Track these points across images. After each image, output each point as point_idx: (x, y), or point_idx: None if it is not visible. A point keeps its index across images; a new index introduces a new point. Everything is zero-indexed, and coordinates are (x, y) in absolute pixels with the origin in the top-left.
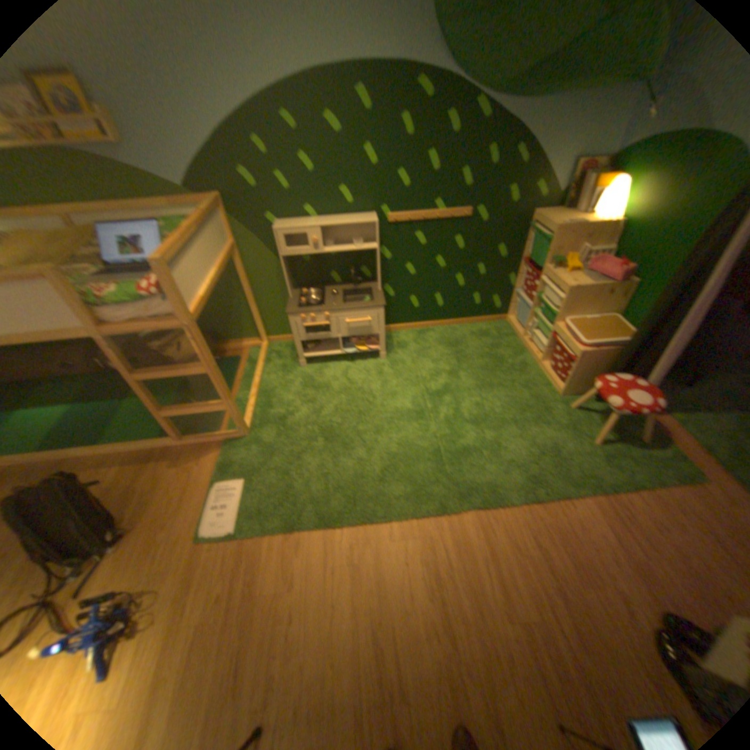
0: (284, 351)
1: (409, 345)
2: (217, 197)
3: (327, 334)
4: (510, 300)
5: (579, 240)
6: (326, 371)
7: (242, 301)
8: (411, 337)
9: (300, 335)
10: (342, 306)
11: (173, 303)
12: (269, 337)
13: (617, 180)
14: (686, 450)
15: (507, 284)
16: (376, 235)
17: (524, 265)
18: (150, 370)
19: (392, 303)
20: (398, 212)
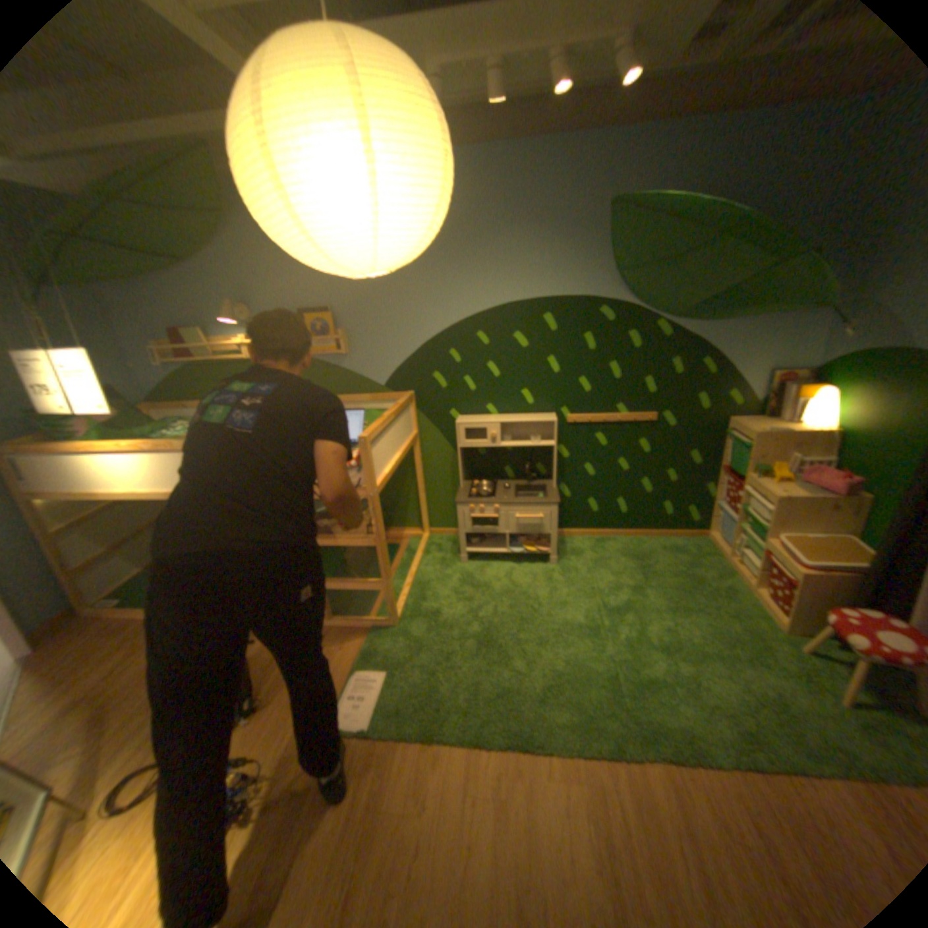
0: (445, 544)
1: (585, 553)
2: (411, 395)
3: (494, 529)
4: (712, 514)
5: (787, 449)
6: (487, 570)
7: (412, 488)
8: (588, 544)
9: (465, 526)
10: (513, 499)
11: (366, 475)
12: (431, 529)
13: (822, 391)
14: None
15: (705, 494)
16: (553, 433)
17: (724, 473)
18: (326, 537)
19: (568, 504)
20: (577, 414)
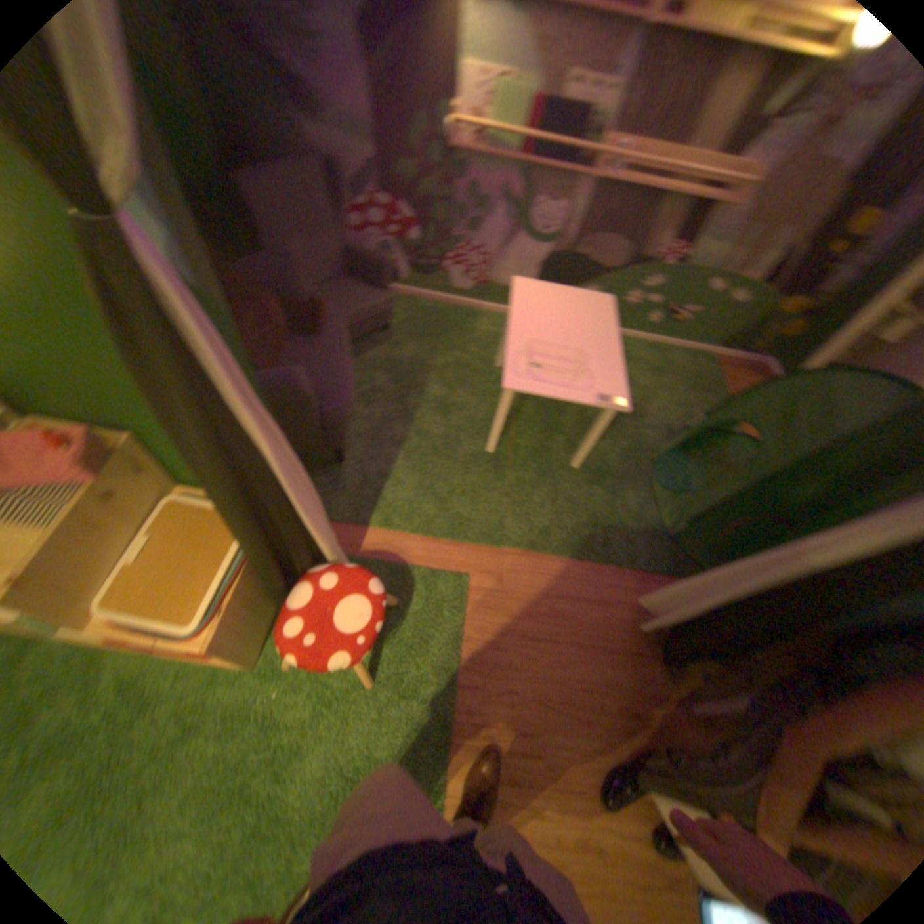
0: None
1: None
2: None
3: None
4: None
5: None
6: None
7: None
8: None
9: None
10: None
11: None
12: None
13: None
14: (420, 557)
15: None
16: None
17: None
18: None
19: None
20: None
